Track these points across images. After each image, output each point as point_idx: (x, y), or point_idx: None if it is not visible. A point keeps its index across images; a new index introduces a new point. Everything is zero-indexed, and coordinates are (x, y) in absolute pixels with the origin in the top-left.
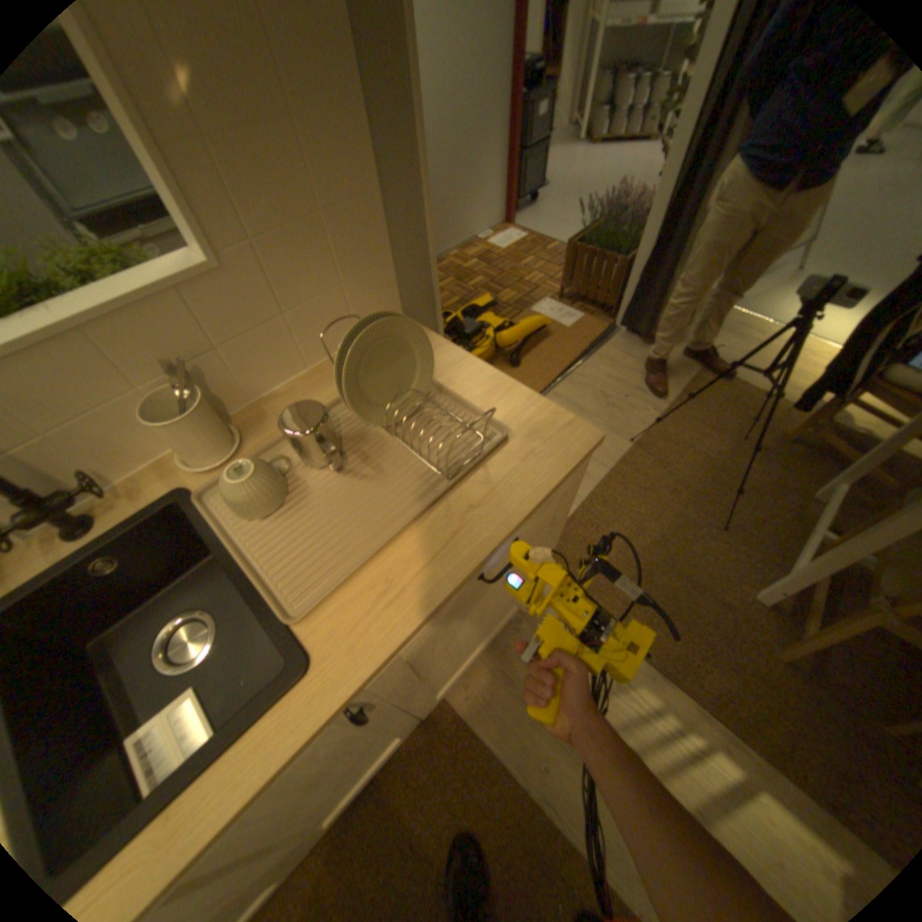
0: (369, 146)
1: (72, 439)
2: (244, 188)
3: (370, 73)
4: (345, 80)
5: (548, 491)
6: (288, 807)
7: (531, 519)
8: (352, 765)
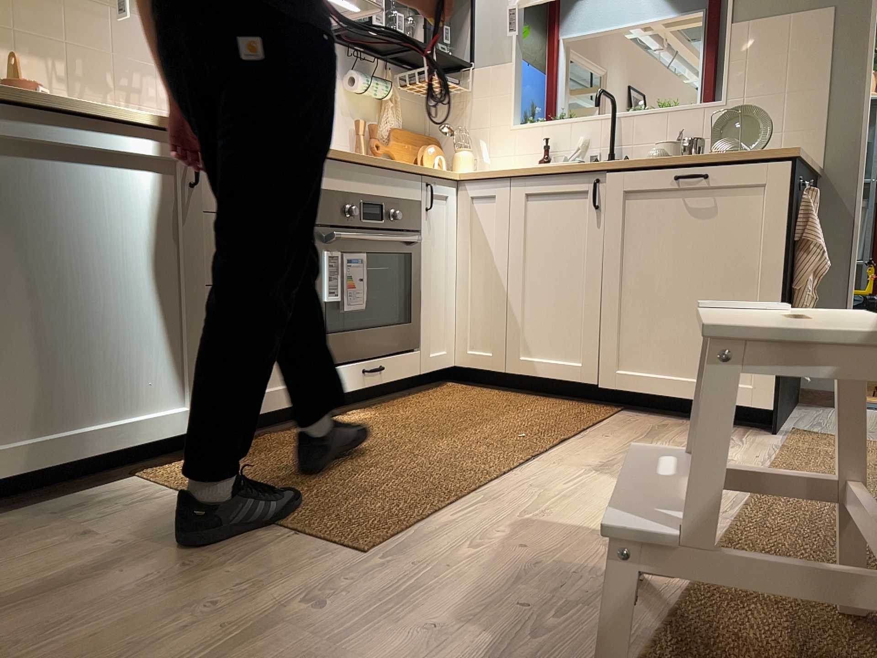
0: (827, 71)
1: (636, 152)
2: (751, 80)
3: (838, 42)
4: (820, 45)
5: (735, 152)
6: (547, 252)
7: (729, 185)
8: (565, 304)
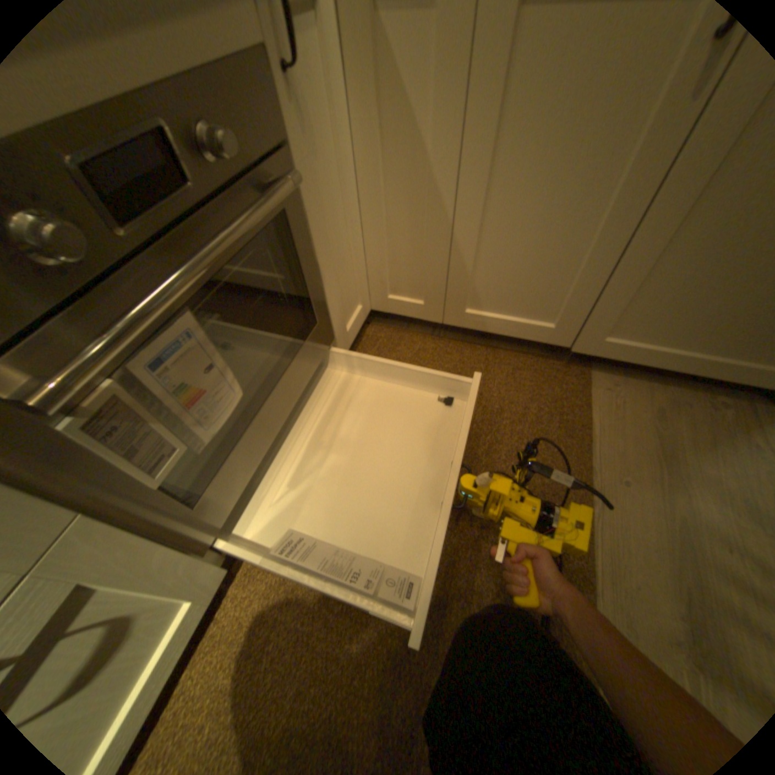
0: None
1: None
2: None
3: None
4: None
5: None
6: (536, 156)
7: None
8: (546, 250)
